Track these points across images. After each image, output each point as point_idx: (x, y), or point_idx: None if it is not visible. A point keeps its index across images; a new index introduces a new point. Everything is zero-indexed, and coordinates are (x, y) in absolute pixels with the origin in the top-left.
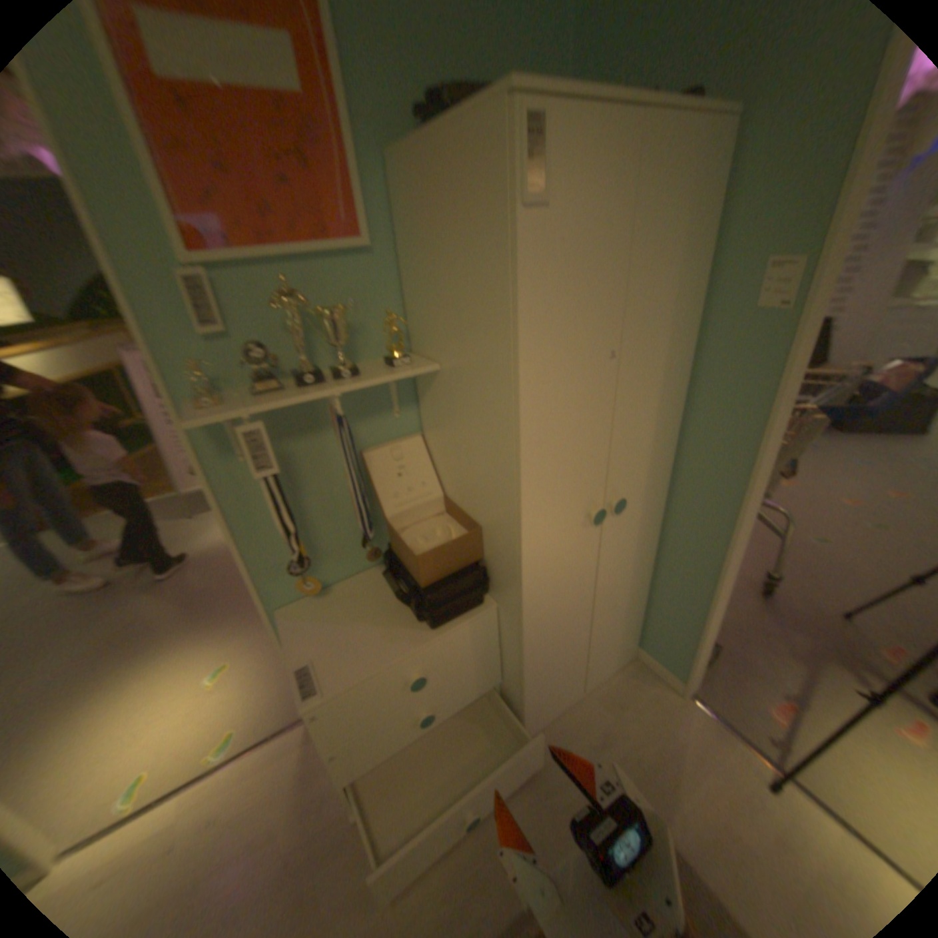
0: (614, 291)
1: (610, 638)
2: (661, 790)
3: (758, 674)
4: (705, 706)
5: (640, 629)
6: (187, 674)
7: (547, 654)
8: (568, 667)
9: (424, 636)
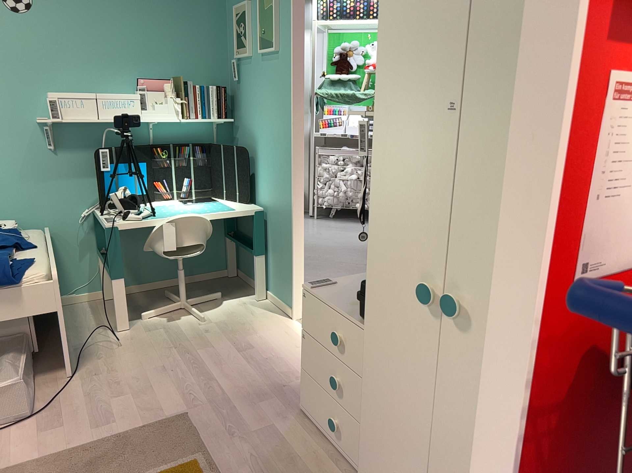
0: (451, 35)
1: None
2: None
3: None
4: None
5: None
6: None
7: (381, 427)
8: None
9: (356, 315)
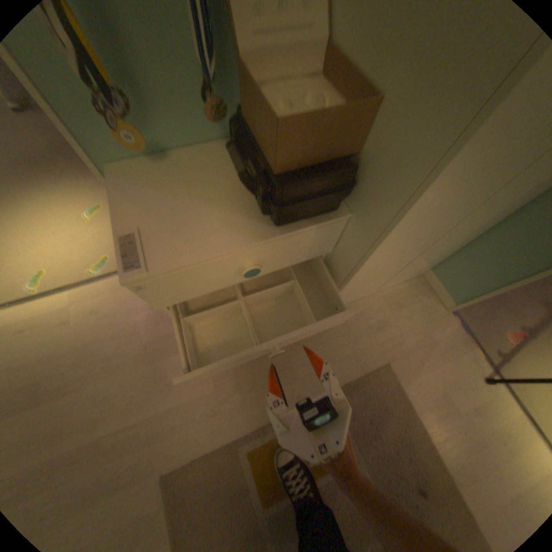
0: None
1: (424, 263)
2: (411, 365)
3: (509, 308)
4: (460, 319)
5: (443, 258)
6: (70, 205)
7: (377, 270)
8: (381, 278)
9: (267, 231)
